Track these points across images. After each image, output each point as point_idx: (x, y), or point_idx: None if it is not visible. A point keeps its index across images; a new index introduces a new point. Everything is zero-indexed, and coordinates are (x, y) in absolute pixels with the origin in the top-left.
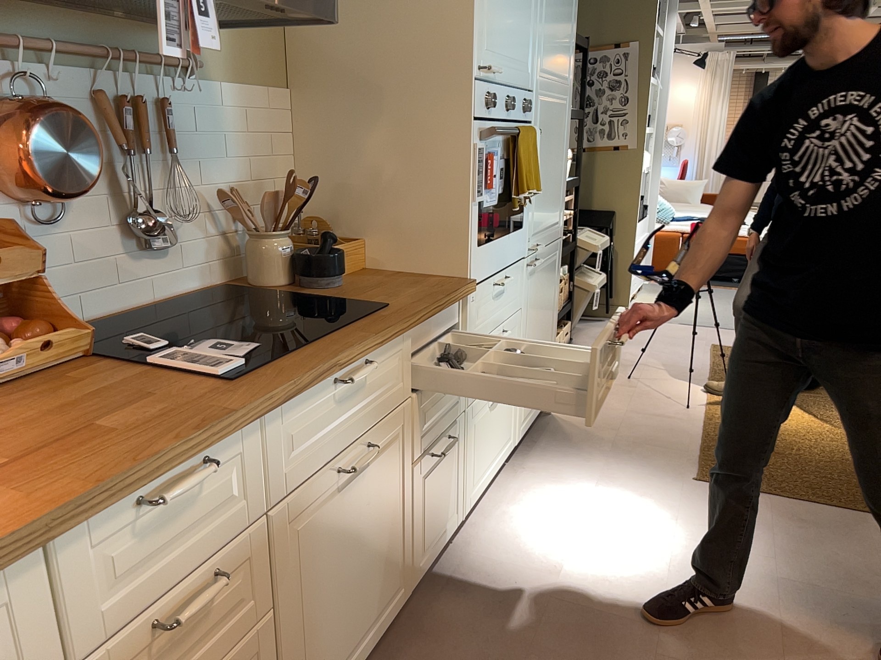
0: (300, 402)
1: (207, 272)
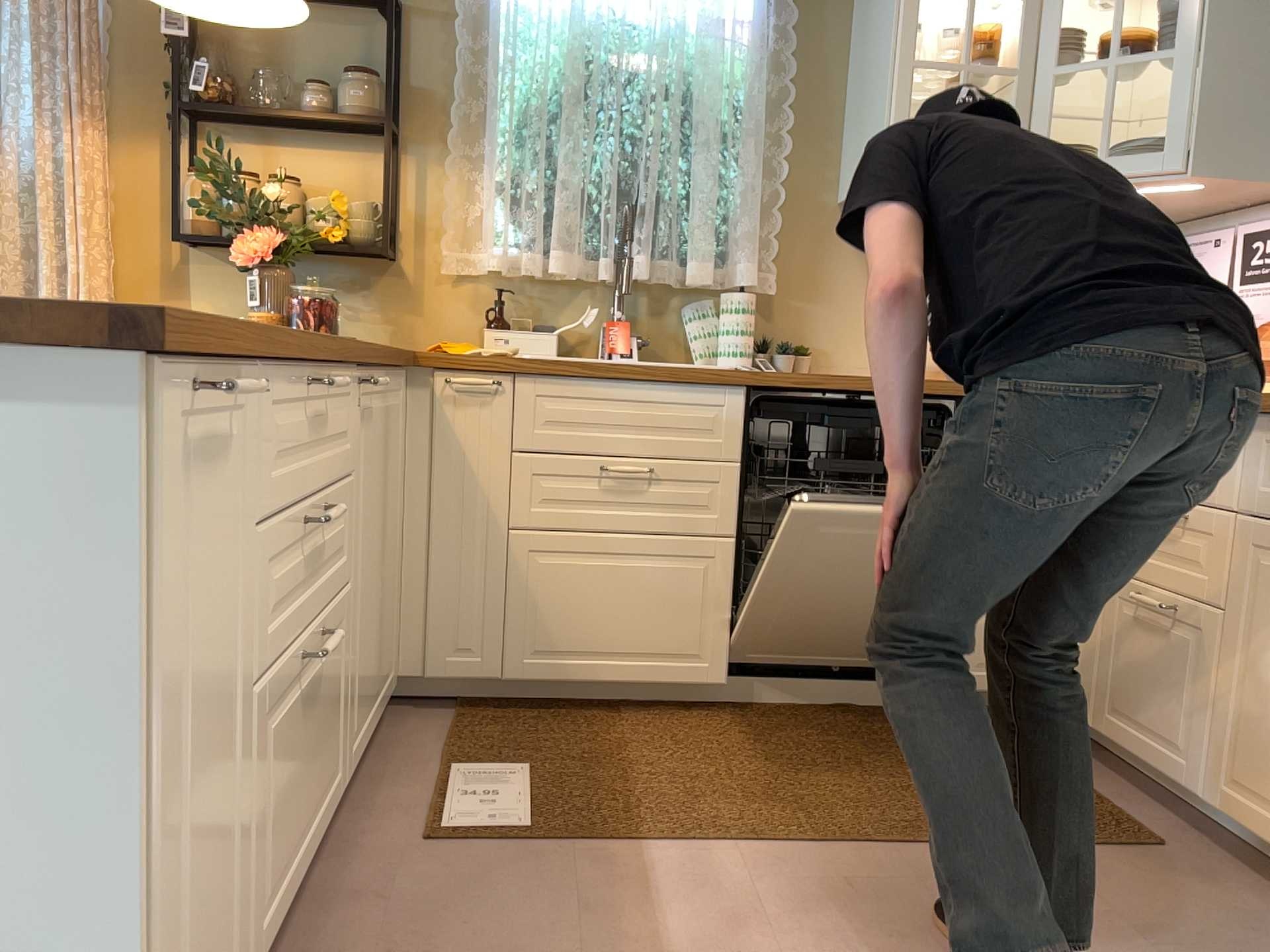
0: None
1: None
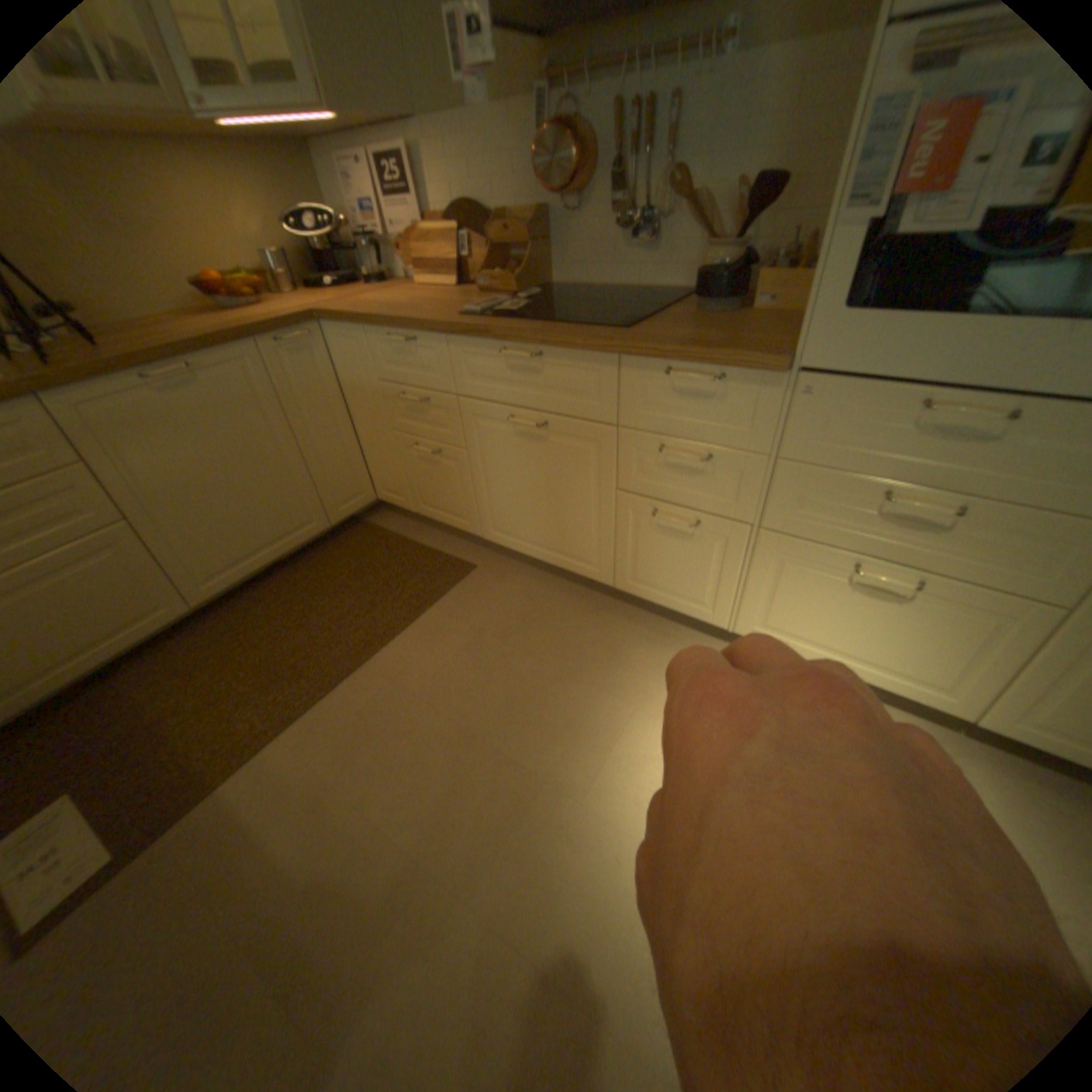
0: (474, 344)
1: (694, 273)
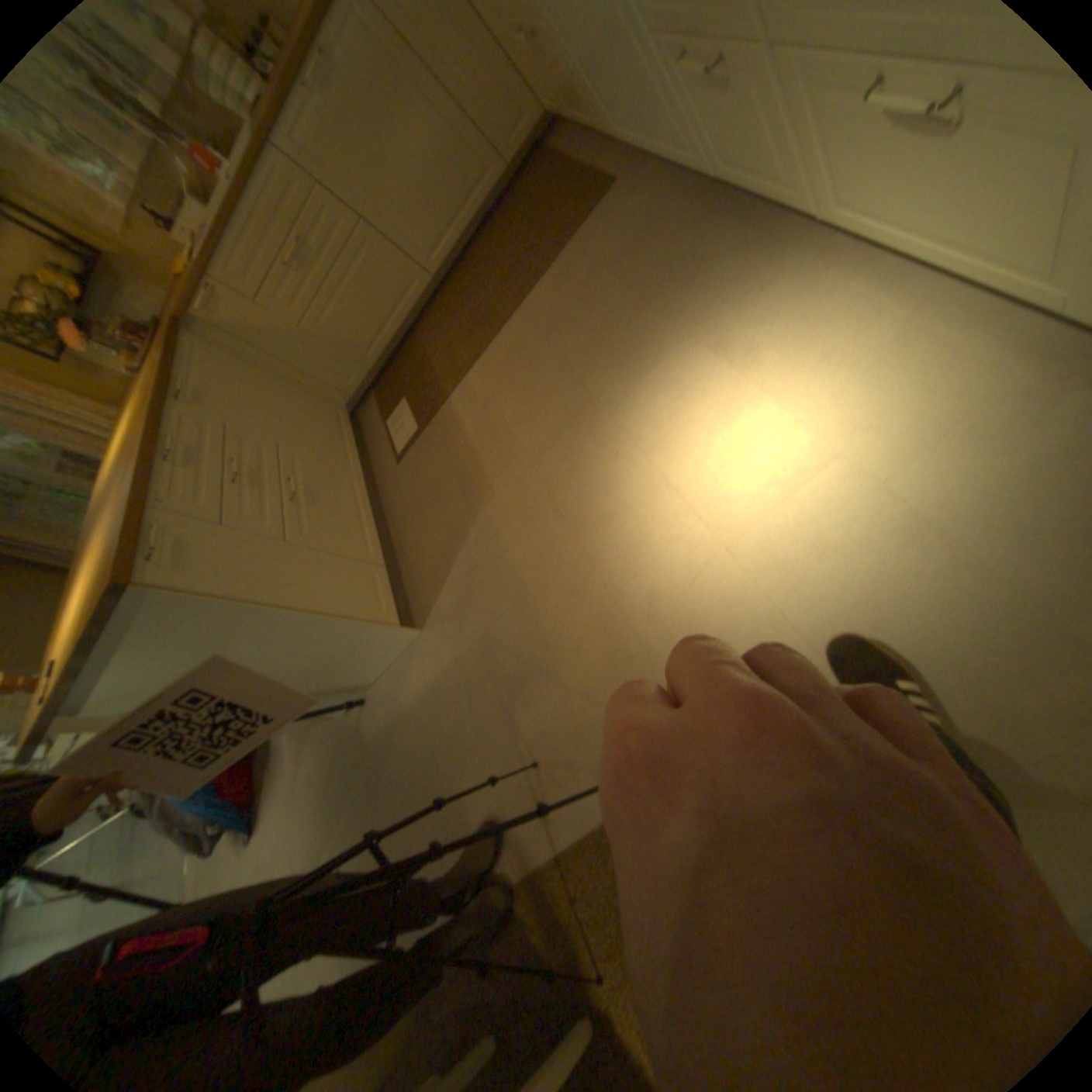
0: None
1: None
